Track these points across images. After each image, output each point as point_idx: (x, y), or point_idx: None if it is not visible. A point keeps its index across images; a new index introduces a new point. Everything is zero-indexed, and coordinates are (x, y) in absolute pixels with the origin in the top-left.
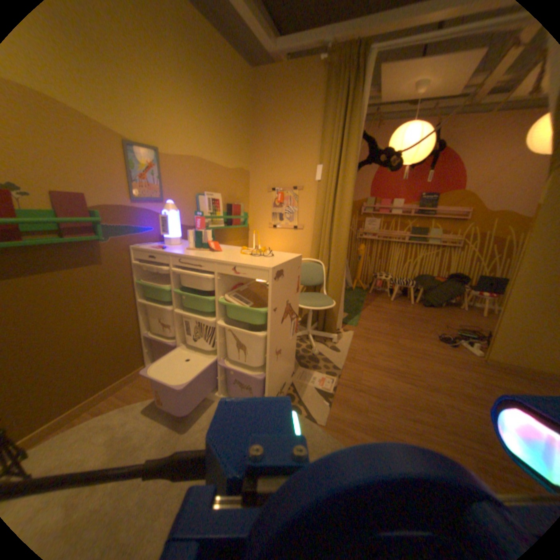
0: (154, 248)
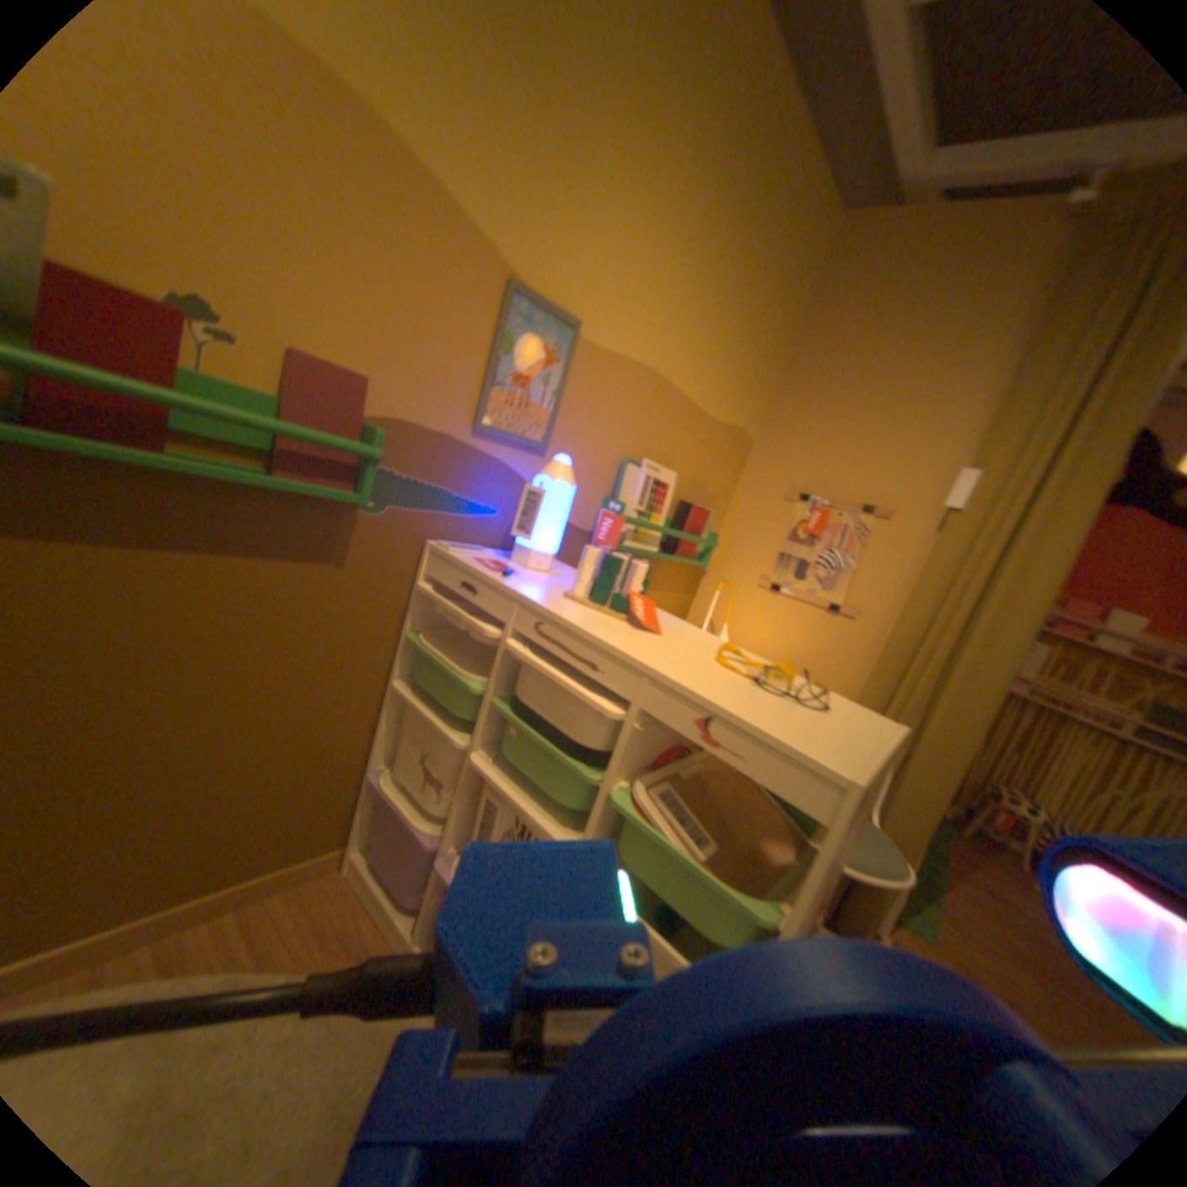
0: (485, 564)
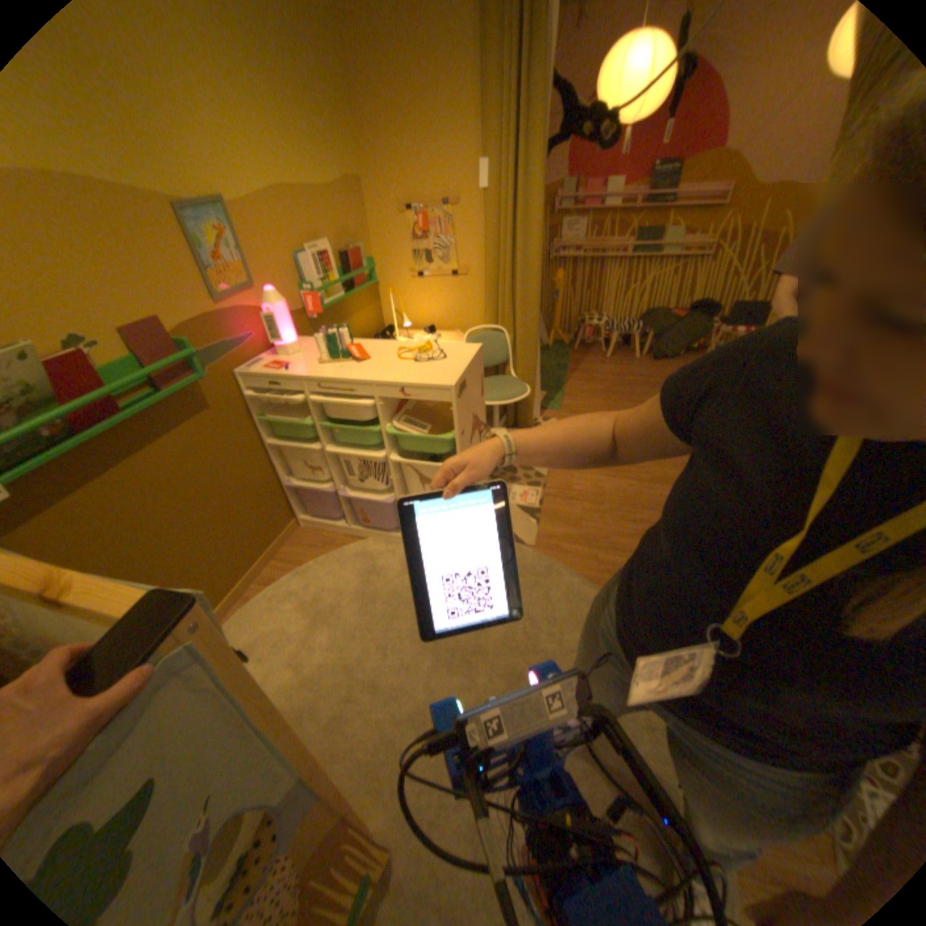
0: (268, 367)
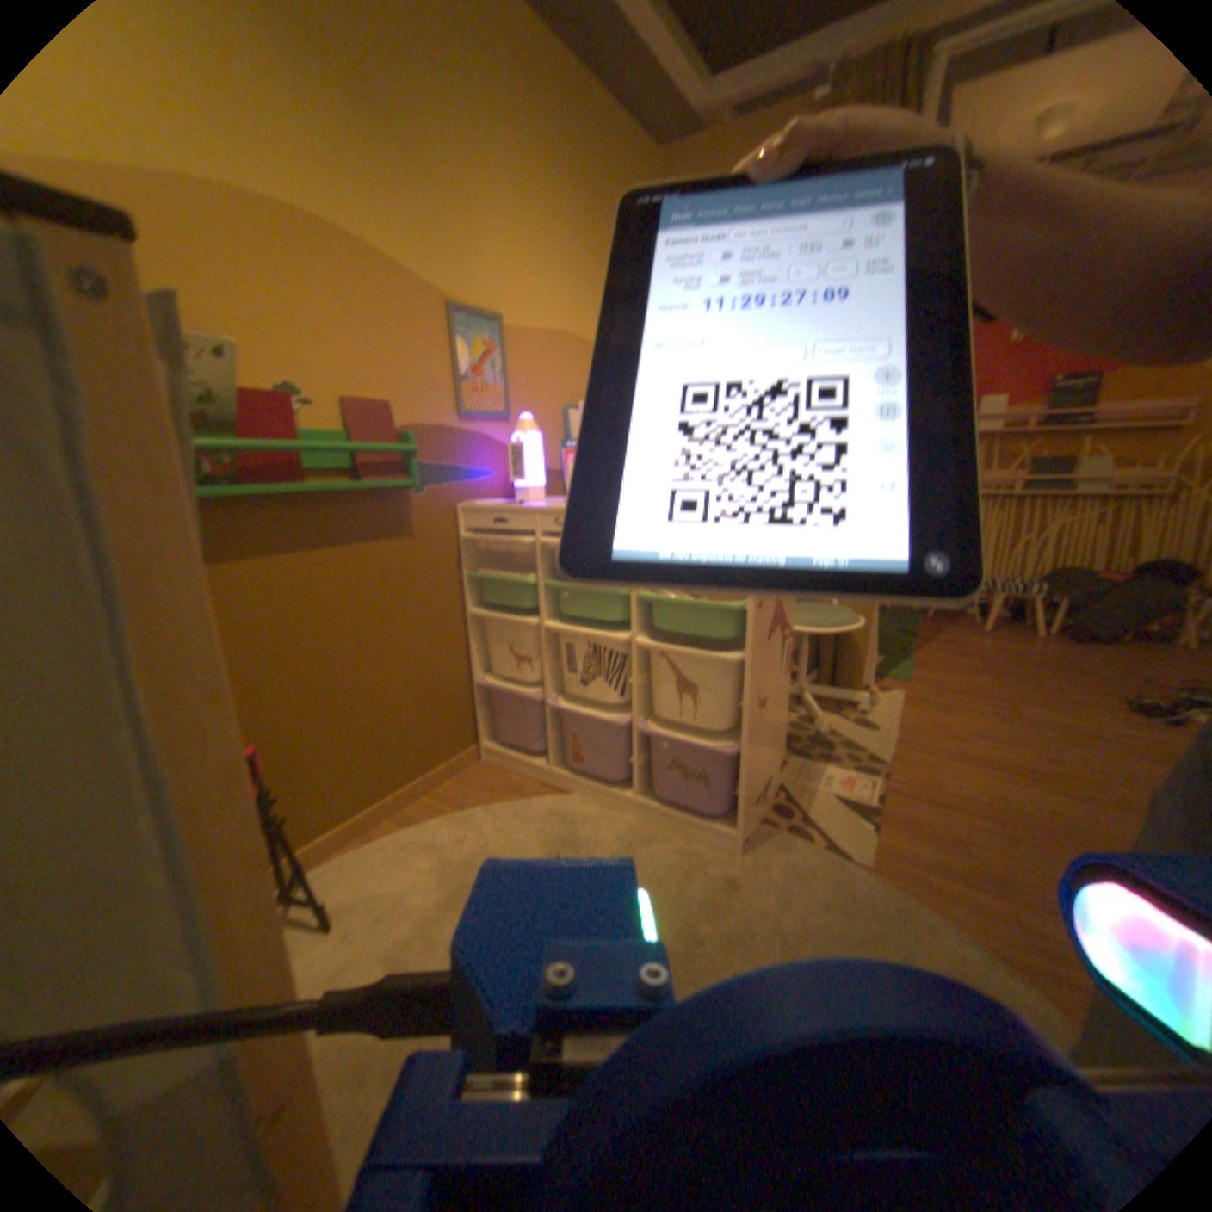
0: (500, 503)
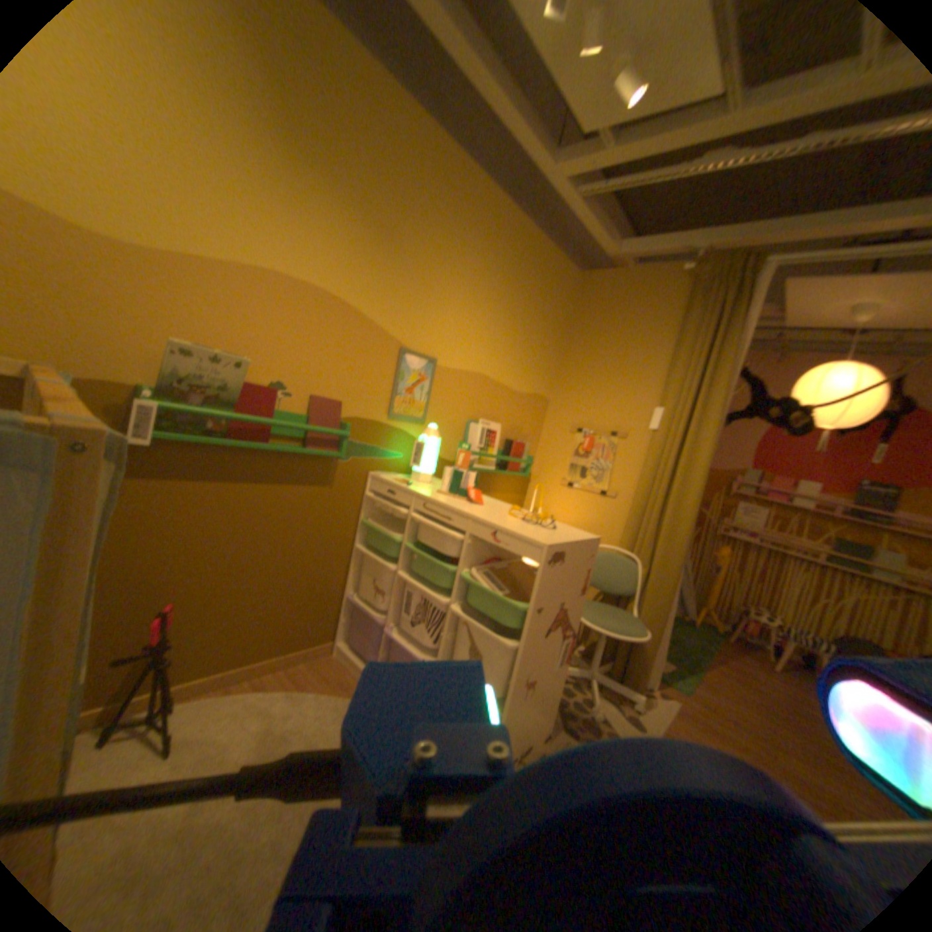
0: (396, 481)
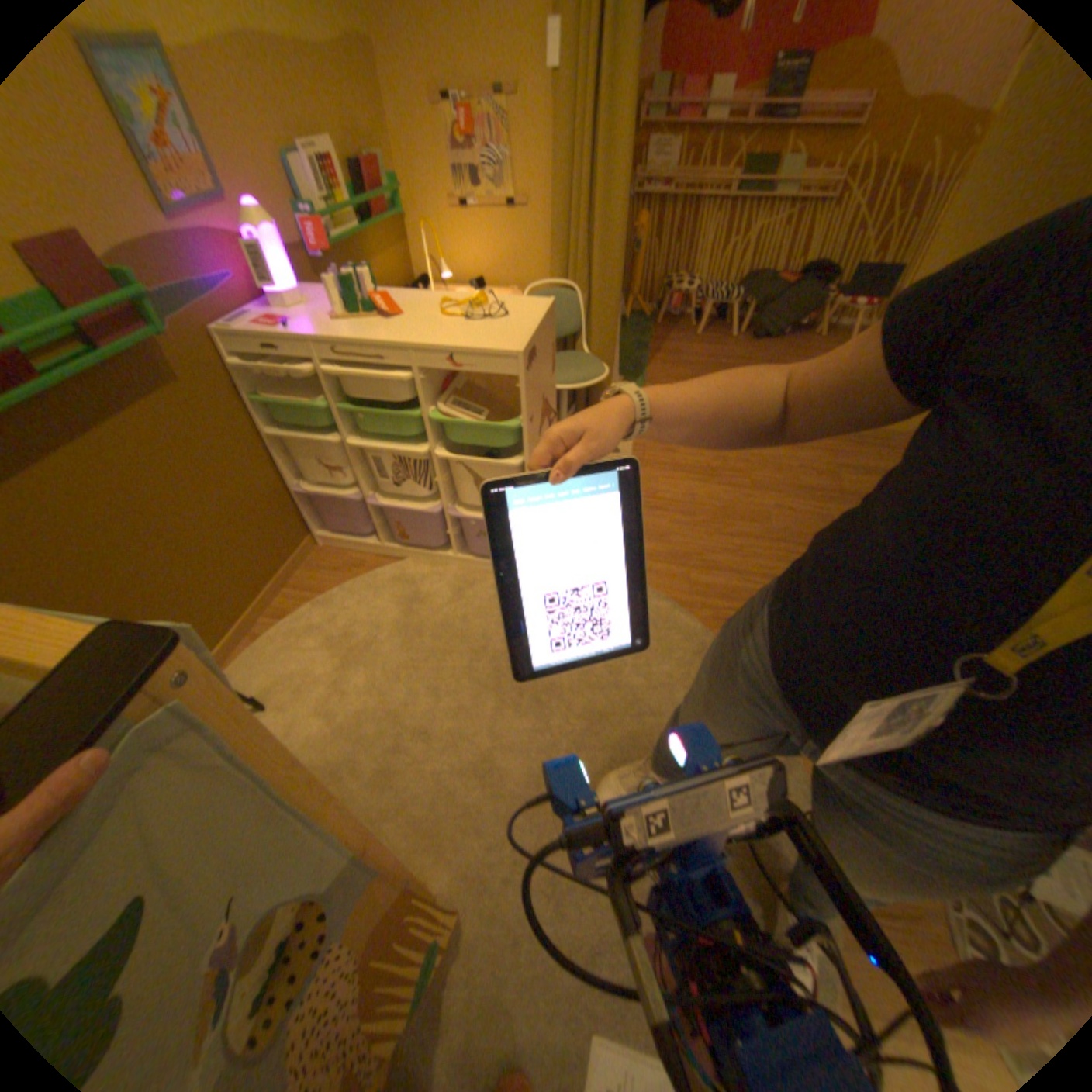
0: (258, 323)
